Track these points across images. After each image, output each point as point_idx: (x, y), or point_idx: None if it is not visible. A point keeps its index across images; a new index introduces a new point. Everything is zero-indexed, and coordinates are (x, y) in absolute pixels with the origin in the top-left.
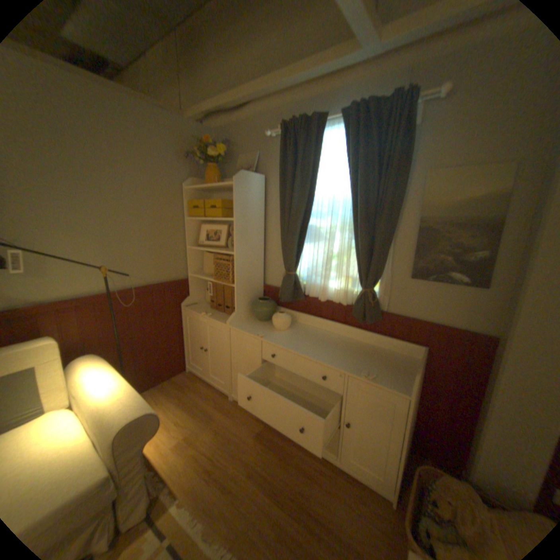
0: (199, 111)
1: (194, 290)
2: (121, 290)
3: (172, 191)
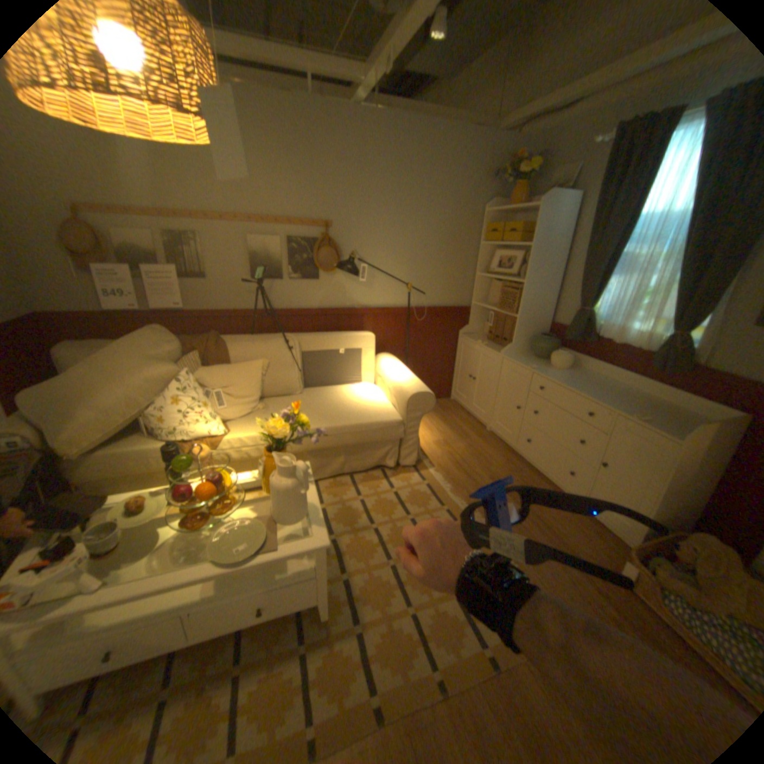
0: (520, 117)
1: (473, 320)
2: (415, 308)
3: (473, 215)
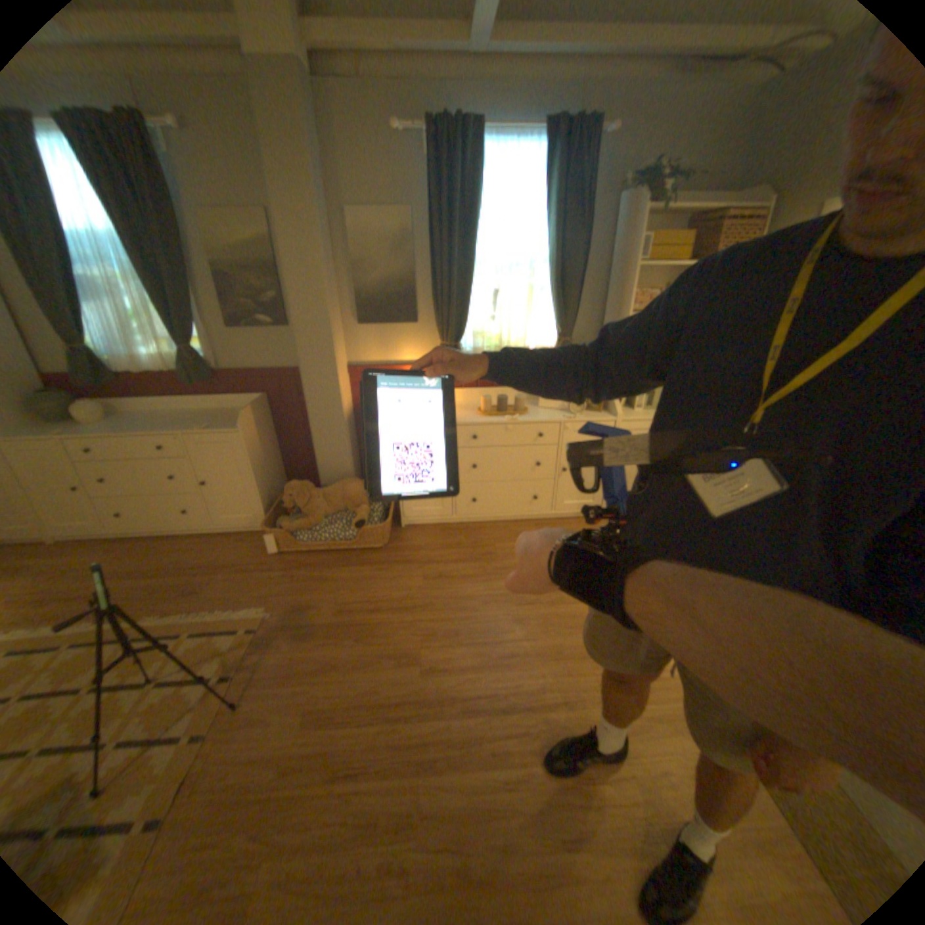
0: None
1: None
2: None
3: None
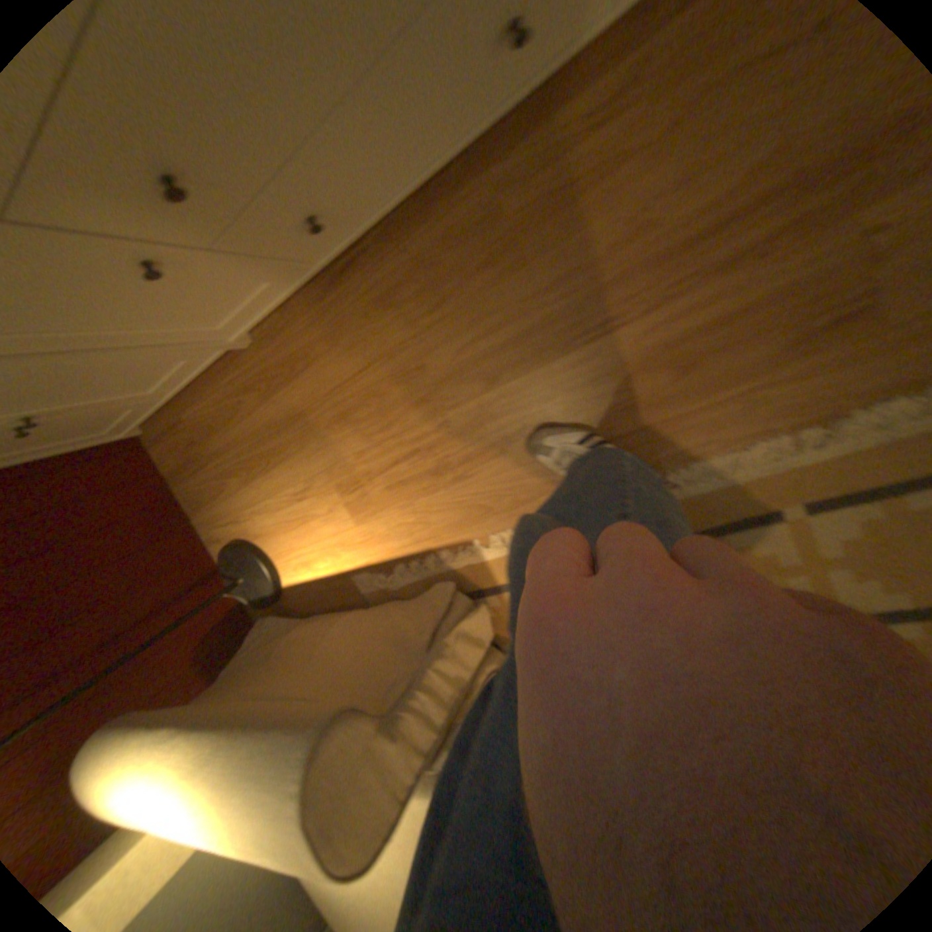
0: None
1: None
2: None
3: None
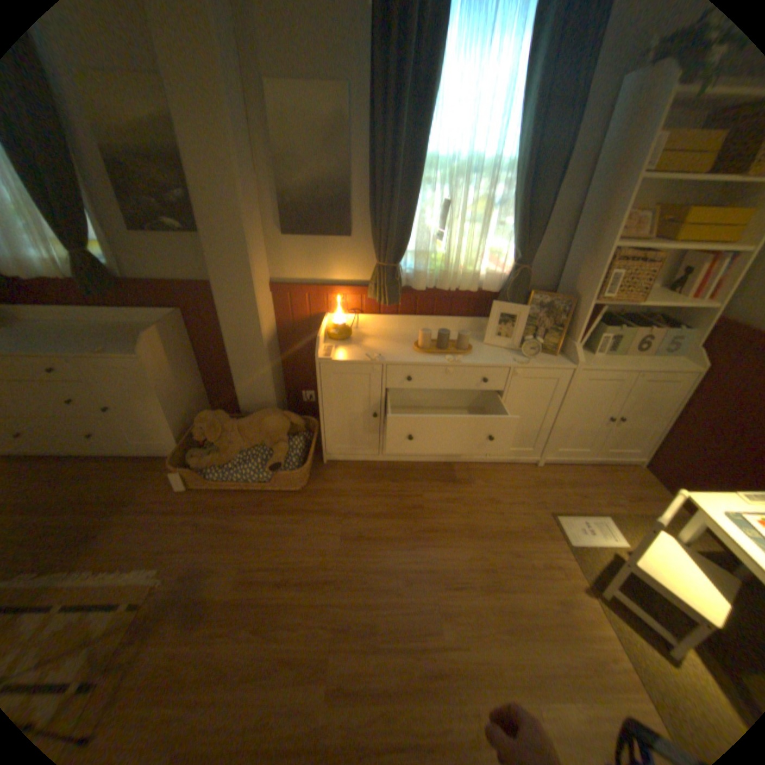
0: None
1: None
2: None
3: None
